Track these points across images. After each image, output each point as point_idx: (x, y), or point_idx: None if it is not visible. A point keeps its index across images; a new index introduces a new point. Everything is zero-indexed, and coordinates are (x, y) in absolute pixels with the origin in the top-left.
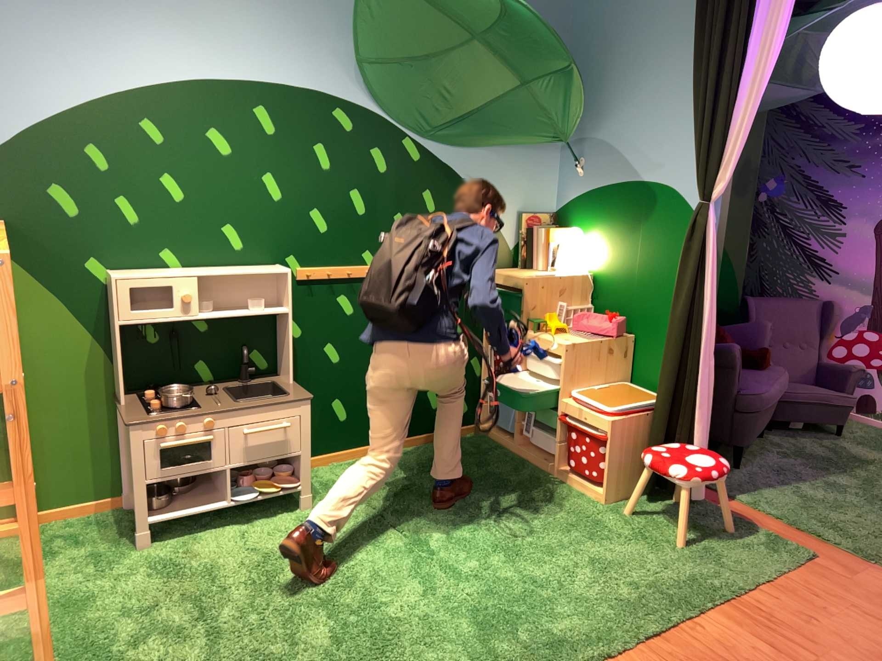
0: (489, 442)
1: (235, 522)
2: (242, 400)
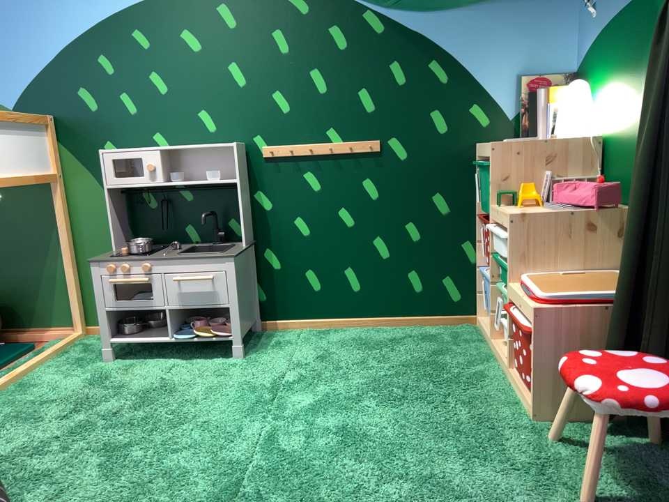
0: (474, 336)
1: (175, 360)
2: (180, 254)
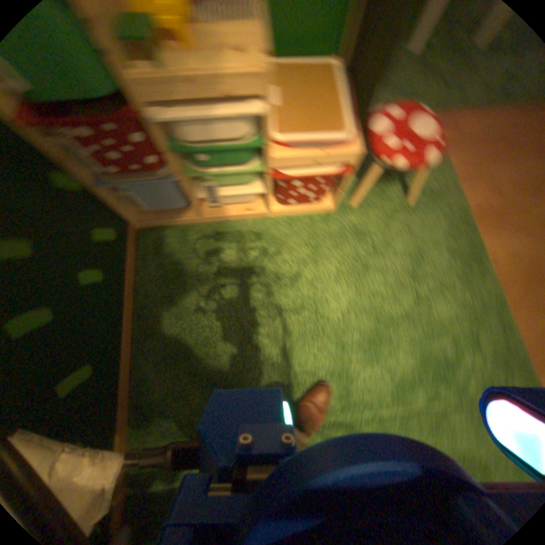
0: (168, 231)
1: None
2: None
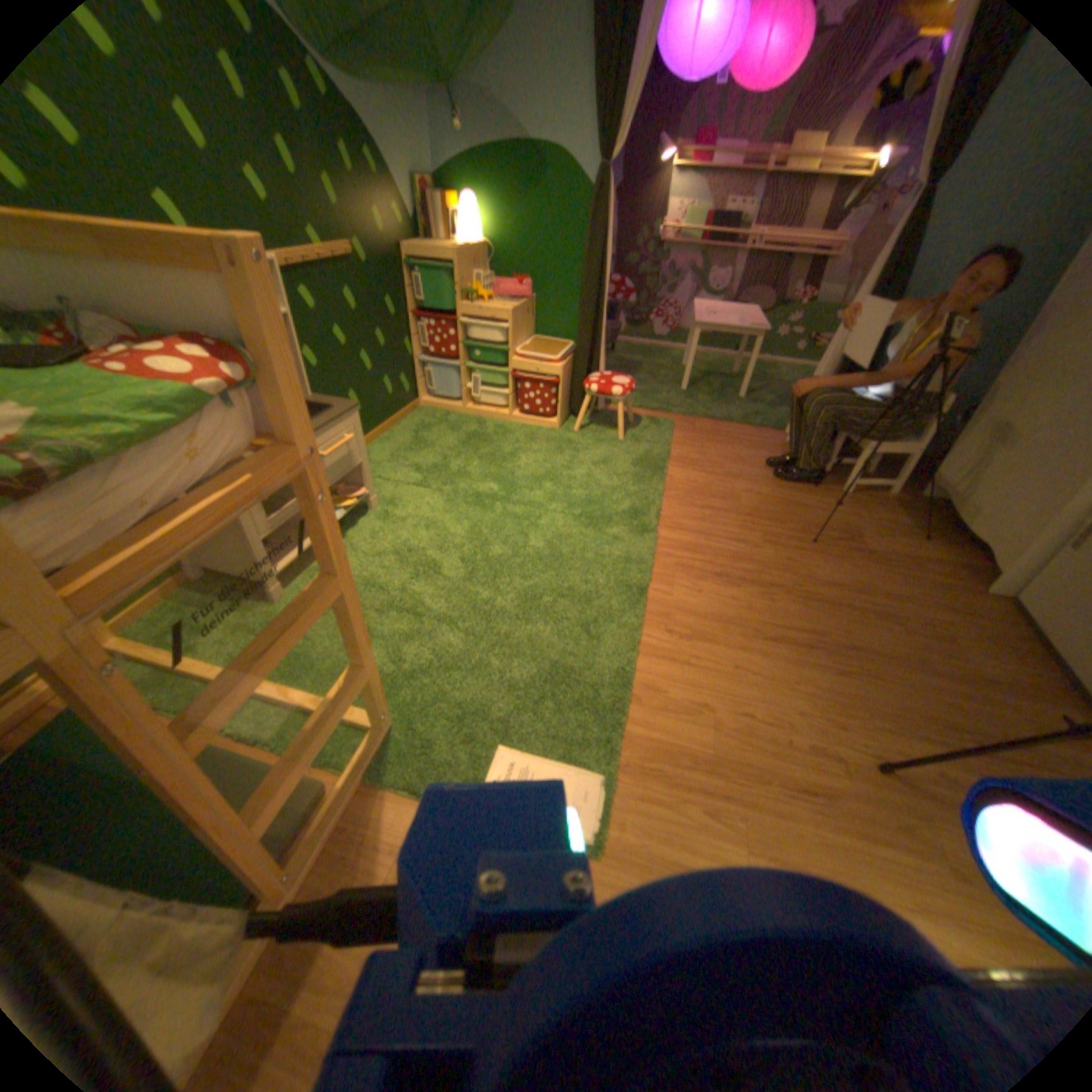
0: (435, 411)
1: None
2: None
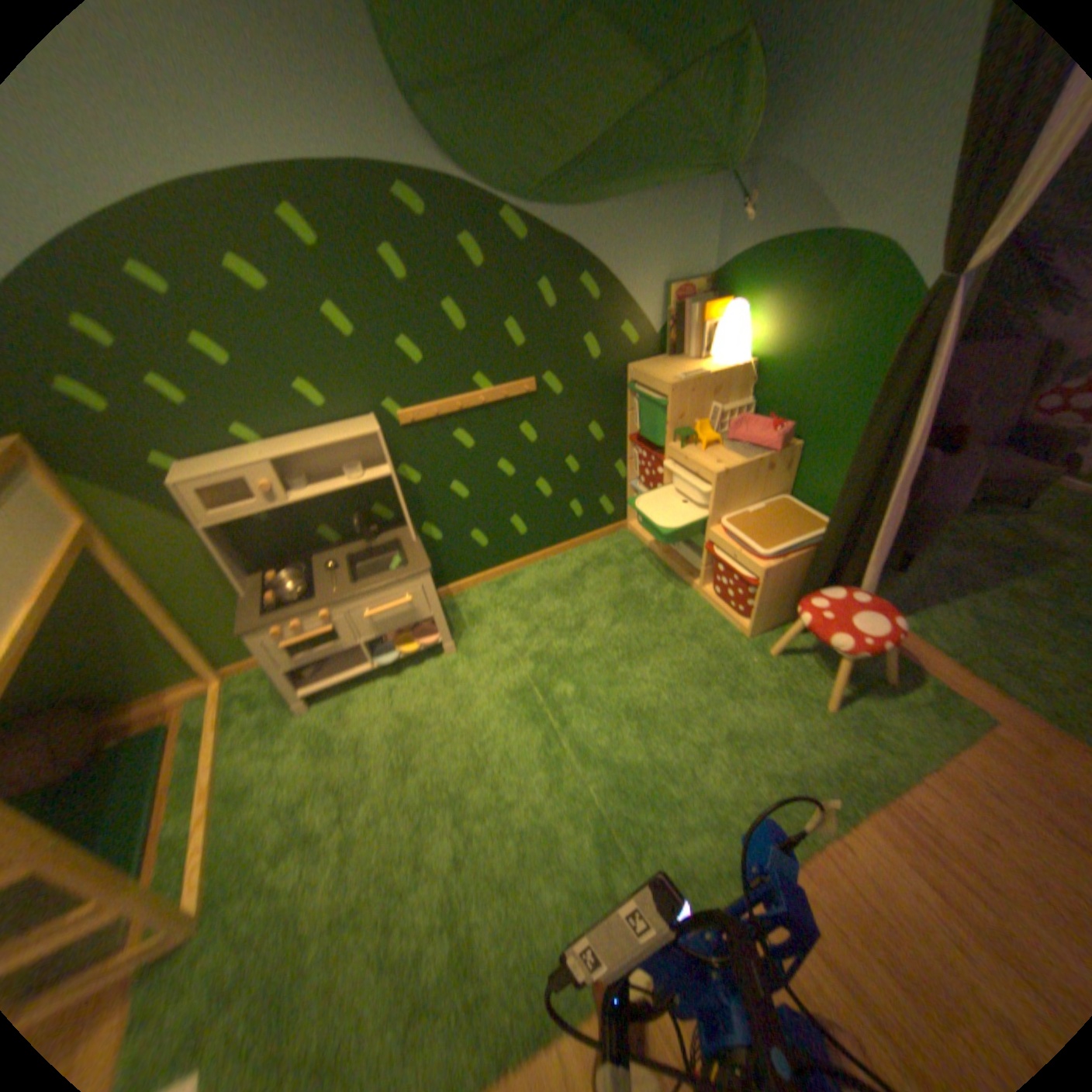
0: (636, 546)
1: (382, 679)
2: (354, 581)
